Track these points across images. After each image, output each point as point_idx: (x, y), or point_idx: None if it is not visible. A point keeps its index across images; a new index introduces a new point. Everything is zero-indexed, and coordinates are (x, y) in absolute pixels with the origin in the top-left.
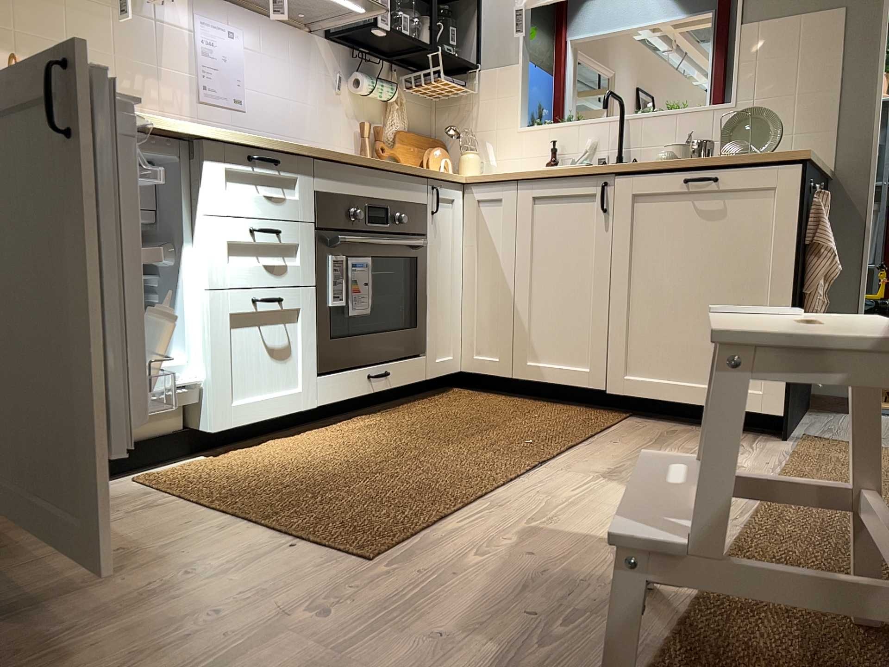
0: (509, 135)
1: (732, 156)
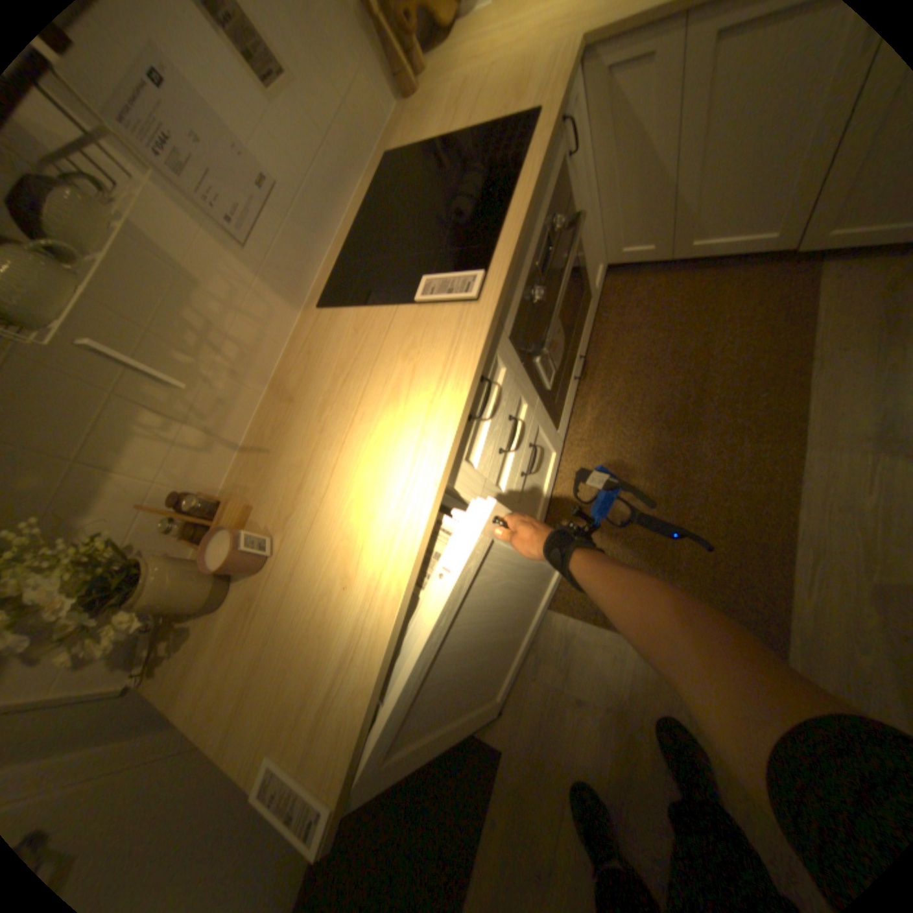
0: None
1: None
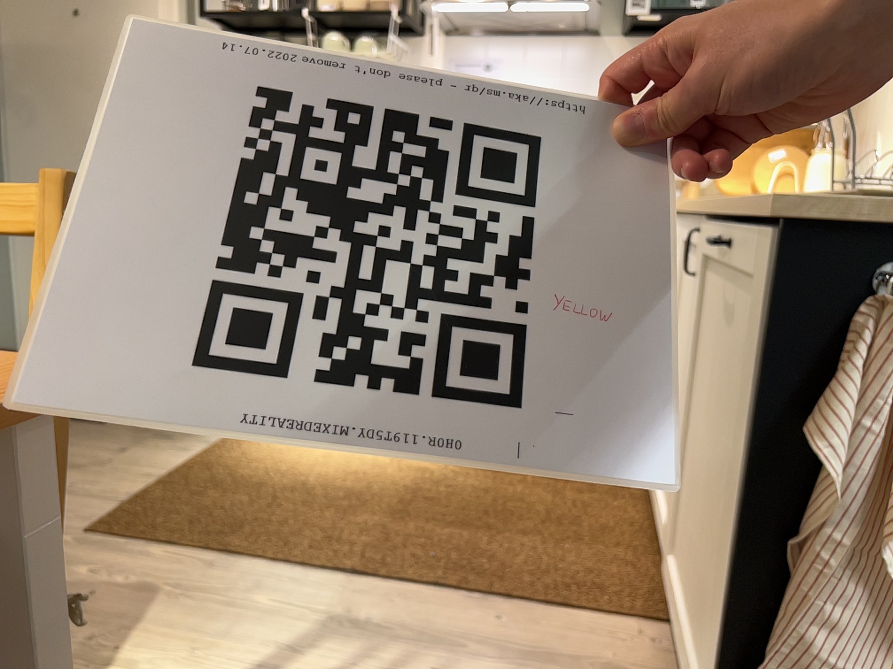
0: (892, 123)
1: (742, 209)
